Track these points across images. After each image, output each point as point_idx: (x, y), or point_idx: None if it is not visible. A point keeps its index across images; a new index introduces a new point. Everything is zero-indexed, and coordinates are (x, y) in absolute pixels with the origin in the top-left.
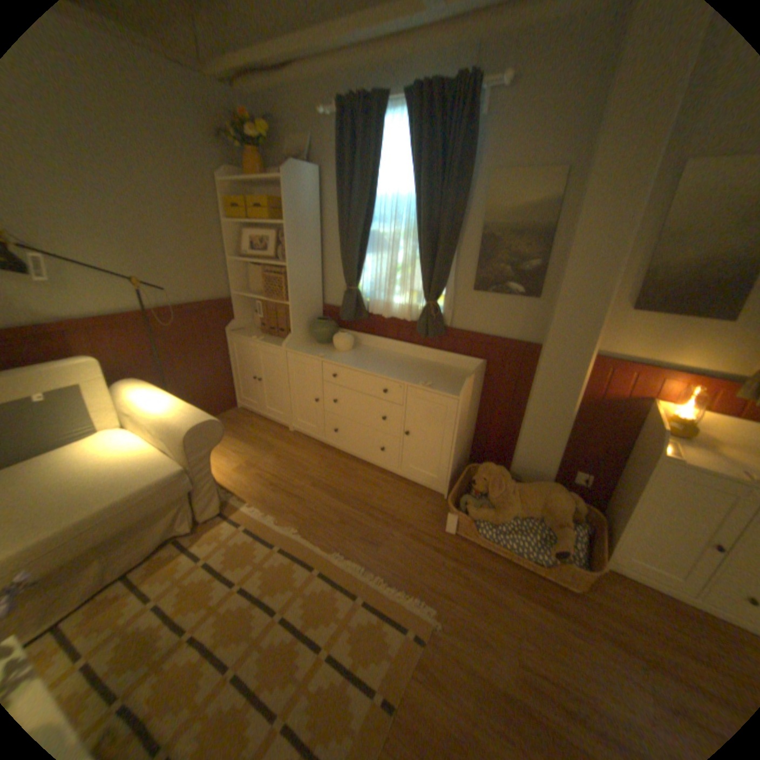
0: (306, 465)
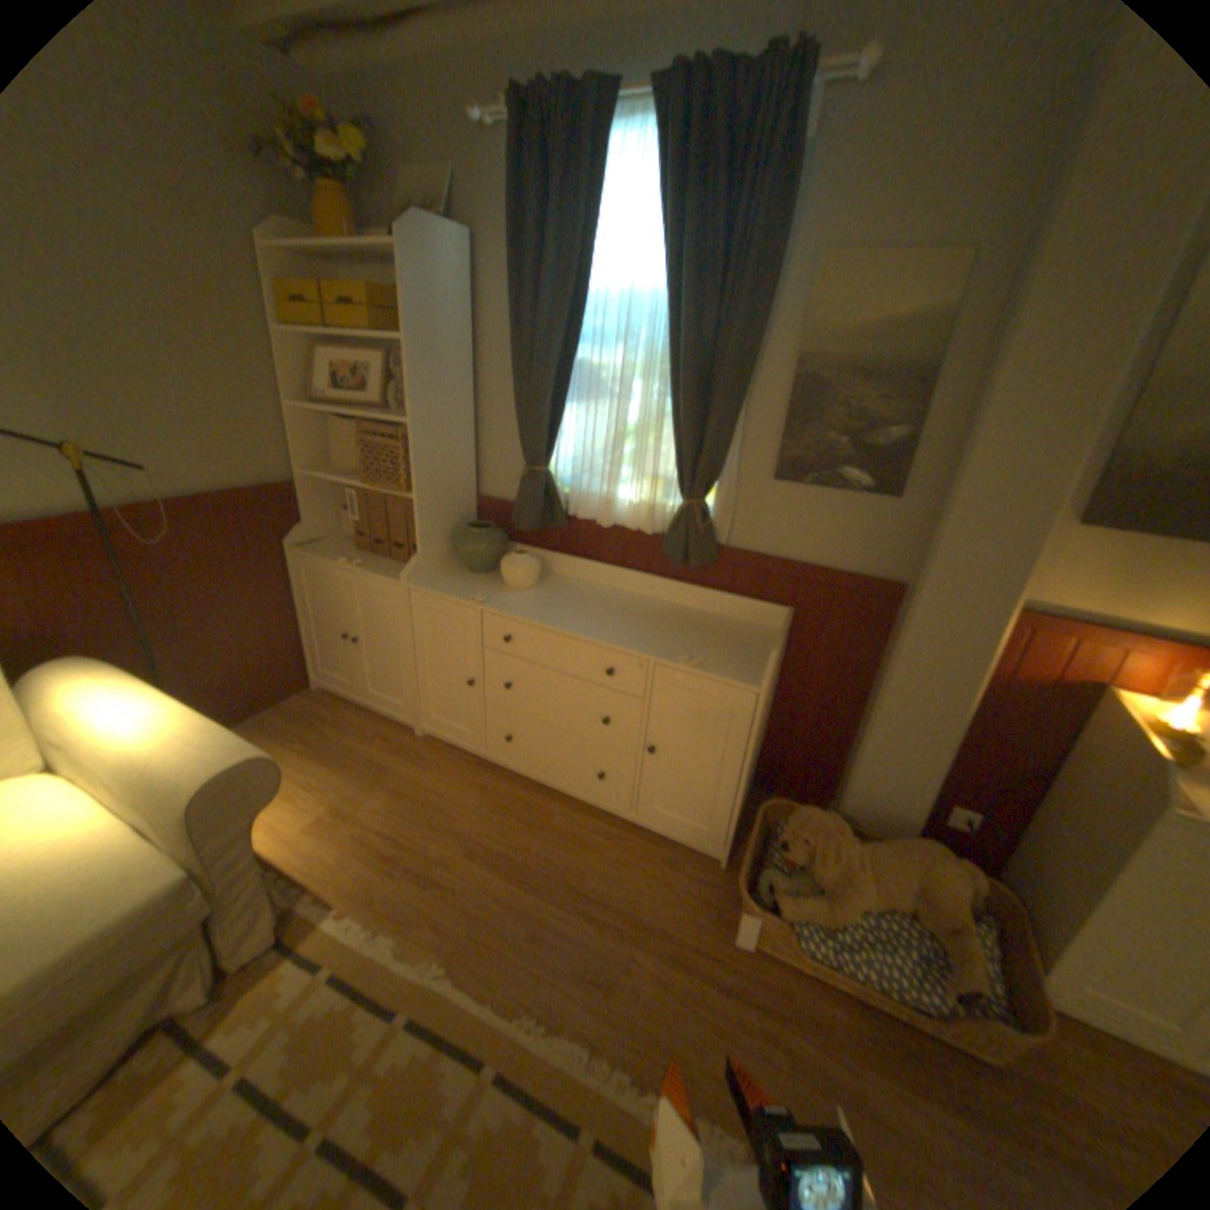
0: (452, 808)
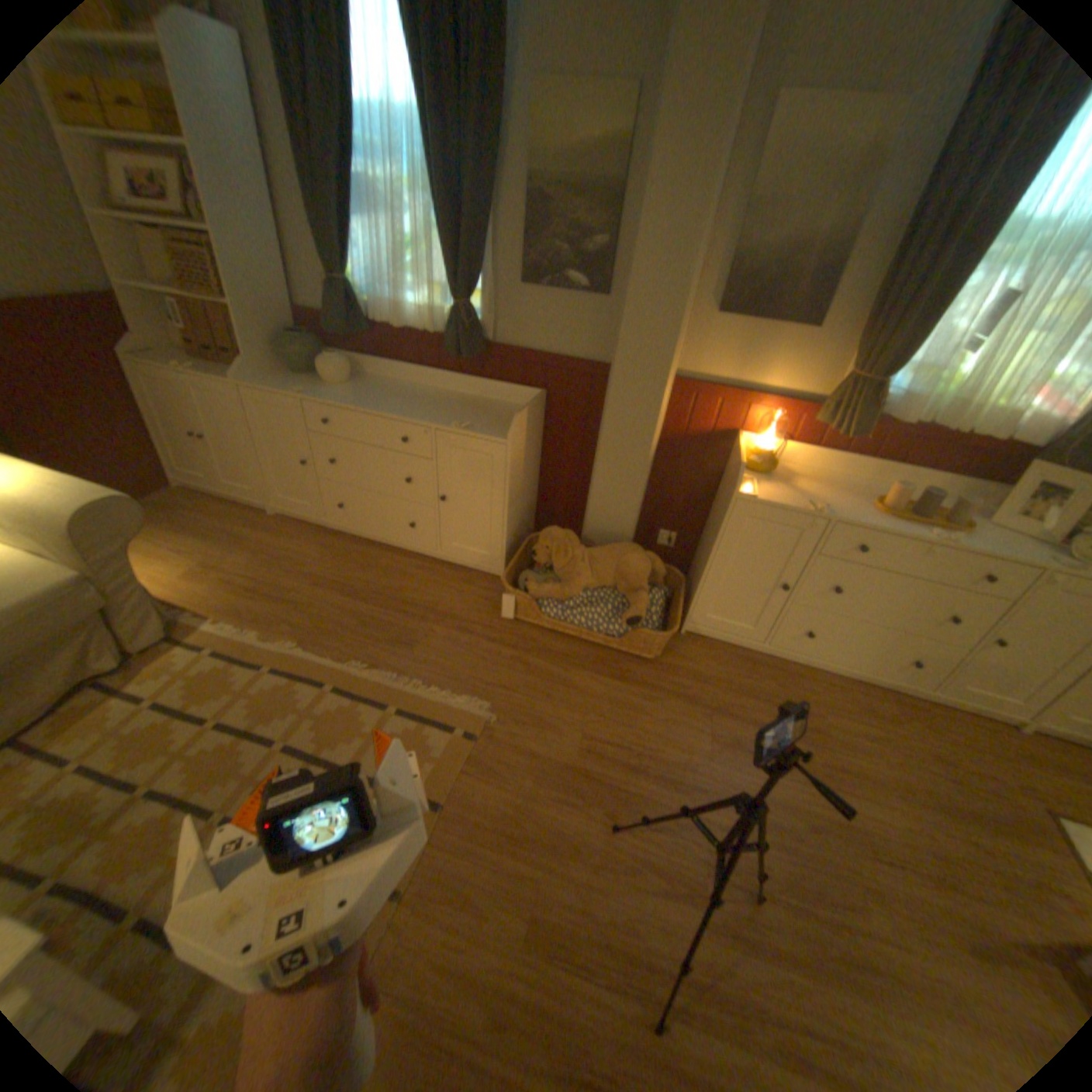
0: (300, 559)
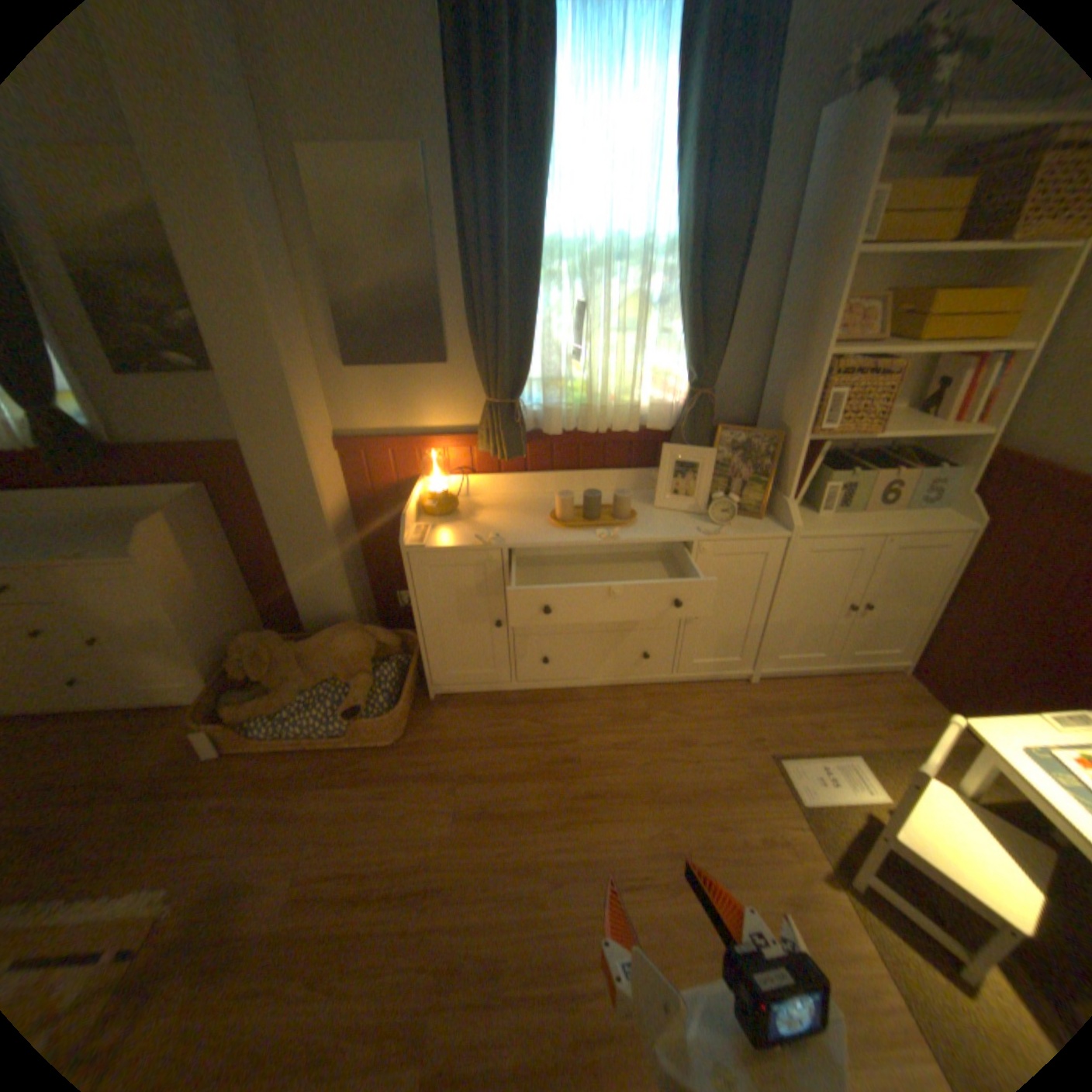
0: None
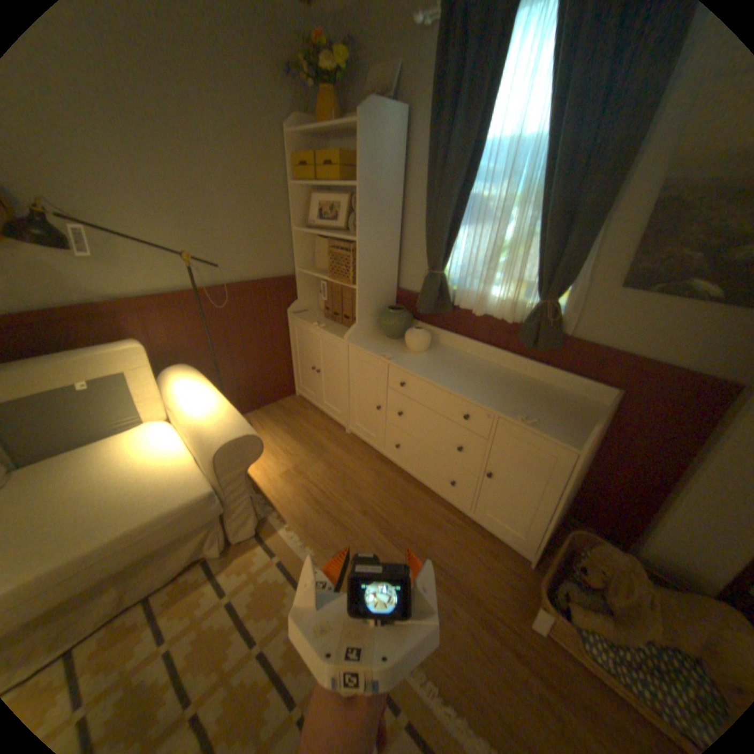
0: (359, 482)
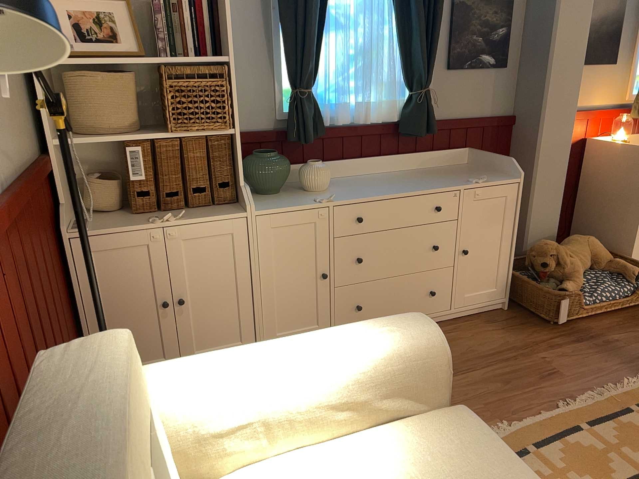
0: None
